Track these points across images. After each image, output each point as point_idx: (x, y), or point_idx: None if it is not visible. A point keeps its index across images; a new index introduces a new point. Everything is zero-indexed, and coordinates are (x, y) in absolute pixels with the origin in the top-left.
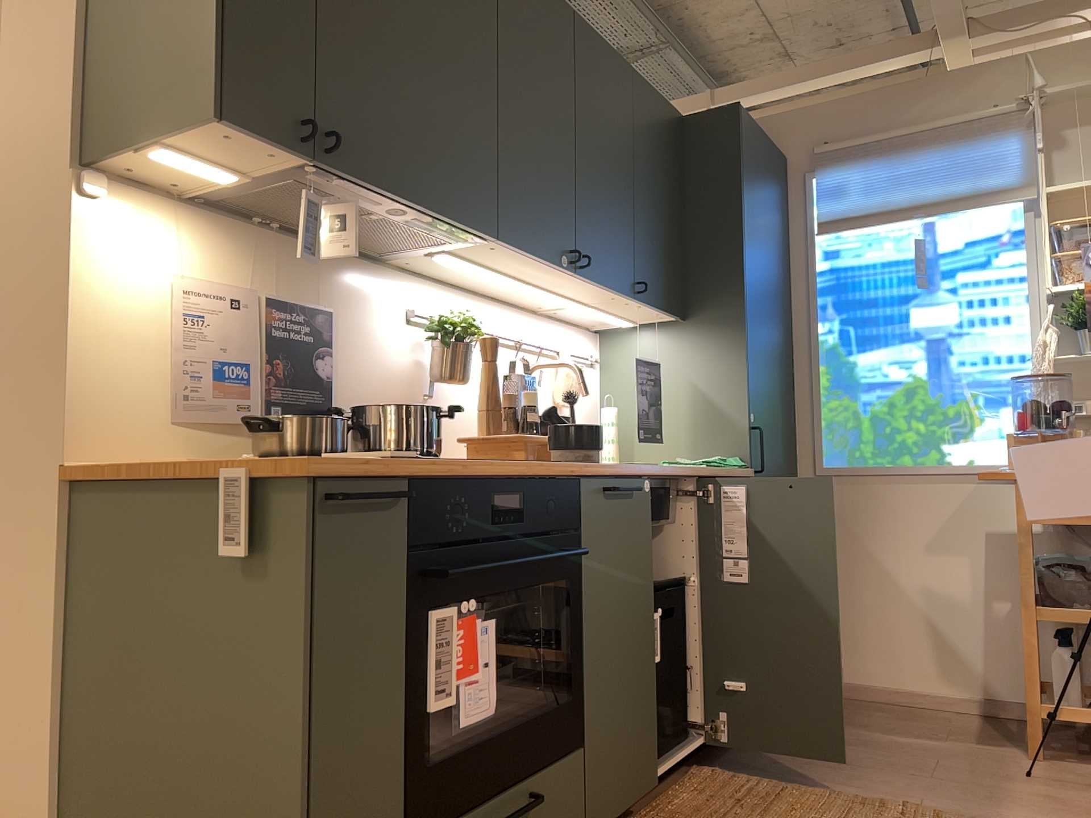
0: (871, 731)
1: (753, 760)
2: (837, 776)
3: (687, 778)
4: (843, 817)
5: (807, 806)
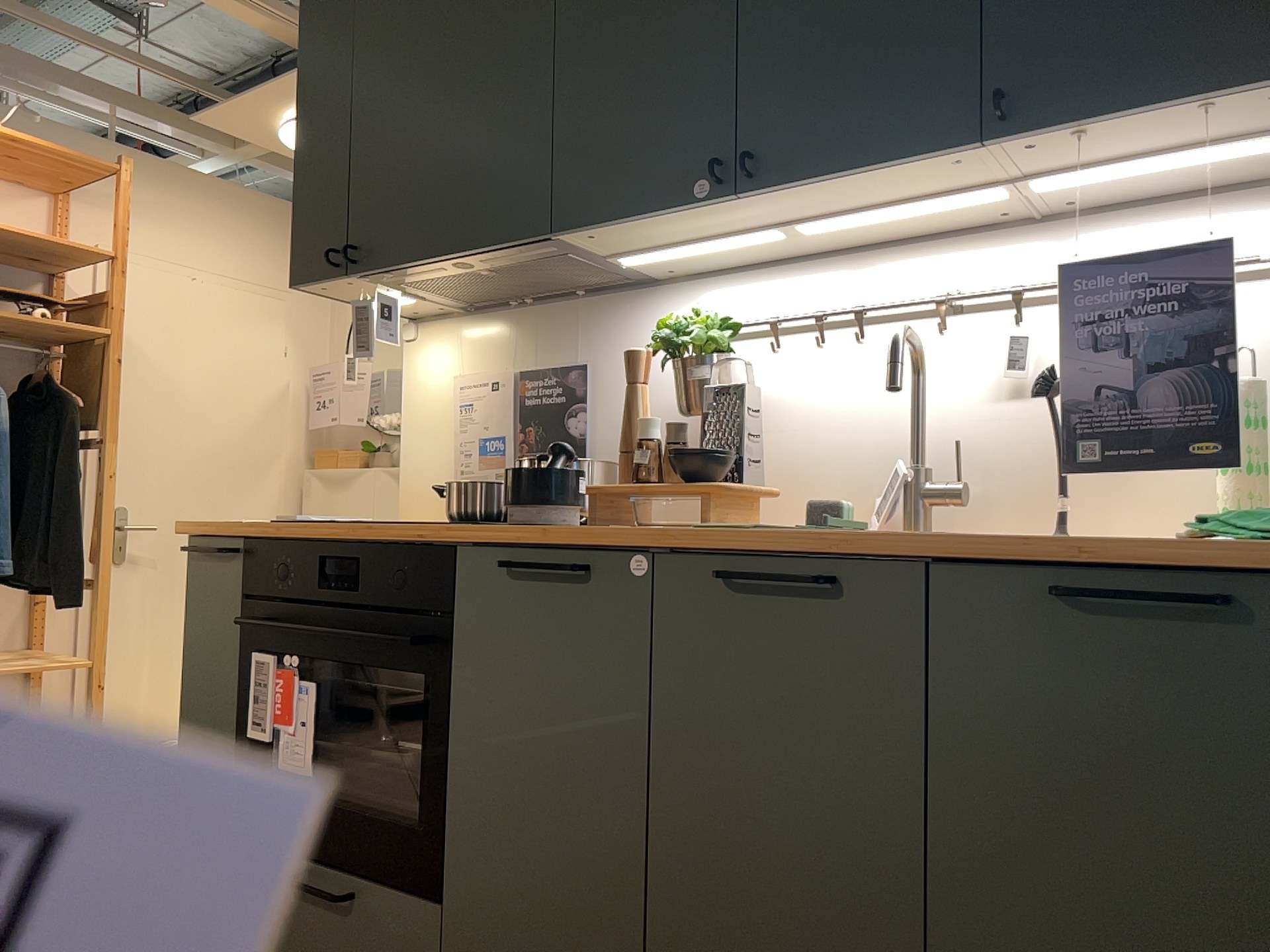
0: None
1: None
2: None
3: None
4: None
5: None
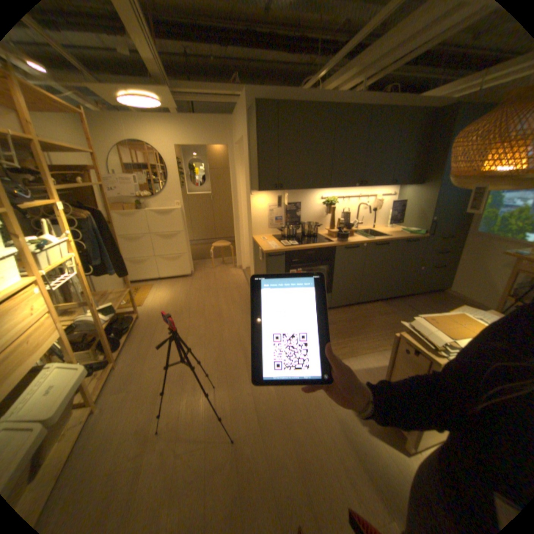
0: (447, 309)
1: (398, 305)
2: (414, 316)
3: (374, 303)
4: (396, 323)
5: (392, 318)
